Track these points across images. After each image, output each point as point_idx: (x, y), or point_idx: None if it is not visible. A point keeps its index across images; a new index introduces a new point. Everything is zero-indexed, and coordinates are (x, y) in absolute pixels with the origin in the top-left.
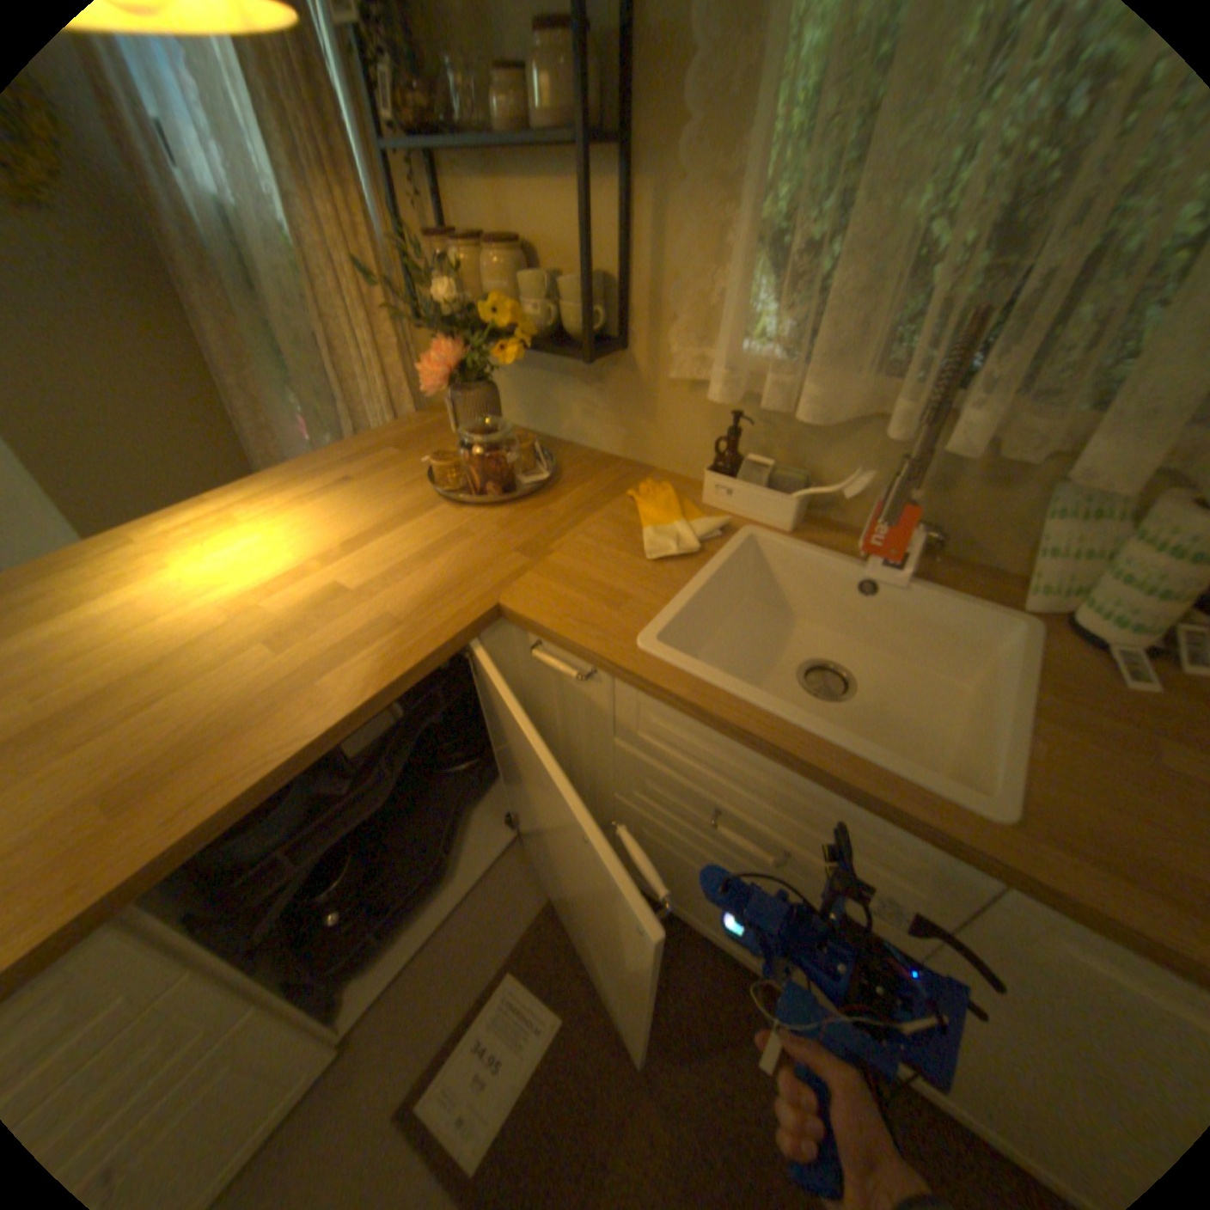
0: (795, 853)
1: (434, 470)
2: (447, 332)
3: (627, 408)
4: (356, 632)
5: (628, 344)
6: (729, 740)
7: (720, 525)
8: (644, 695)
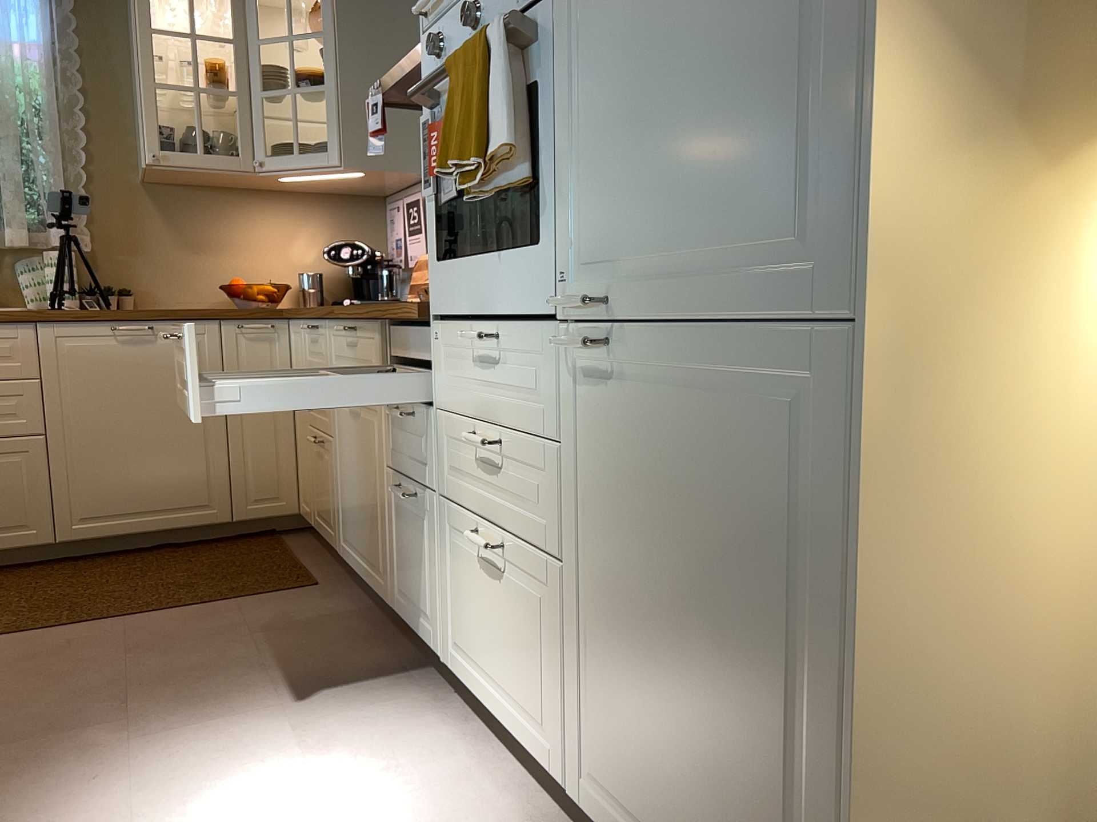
0: None
1: None
2: None
3: None
4: None
5: None
6: None
7: None
8: None
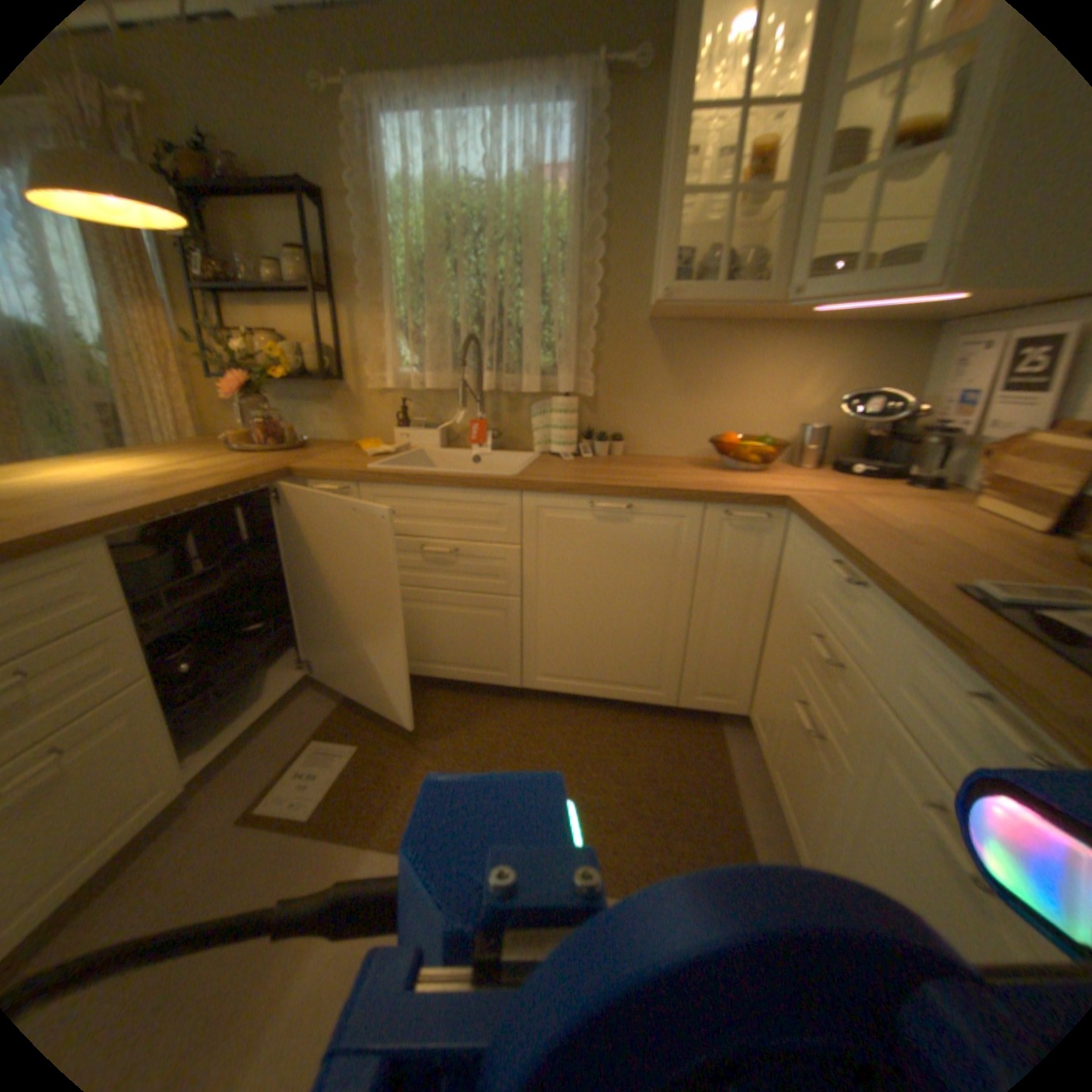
0: (457, 545)
1: (228, 439)
2: (237, 365)
3: (346, 411)
4: (205, 474)
5: (342, 378)
6: (414, 490)
7: (403, 445)
8: (373, 487)
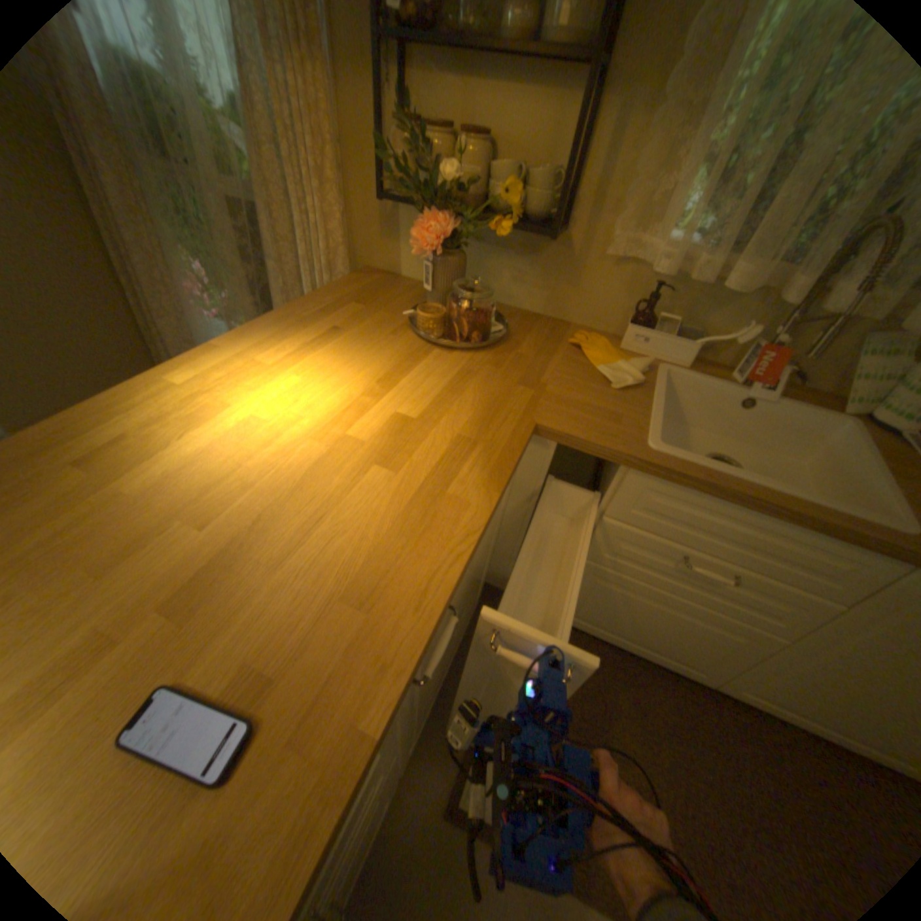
0: (745, 576)
1: (418, 320)
2: (445, 204)
3: (556, 275)
4: (446, 450)
5: (569, 226)
6: (726, 505)
7: (651, 363)
8: (657, 482)
